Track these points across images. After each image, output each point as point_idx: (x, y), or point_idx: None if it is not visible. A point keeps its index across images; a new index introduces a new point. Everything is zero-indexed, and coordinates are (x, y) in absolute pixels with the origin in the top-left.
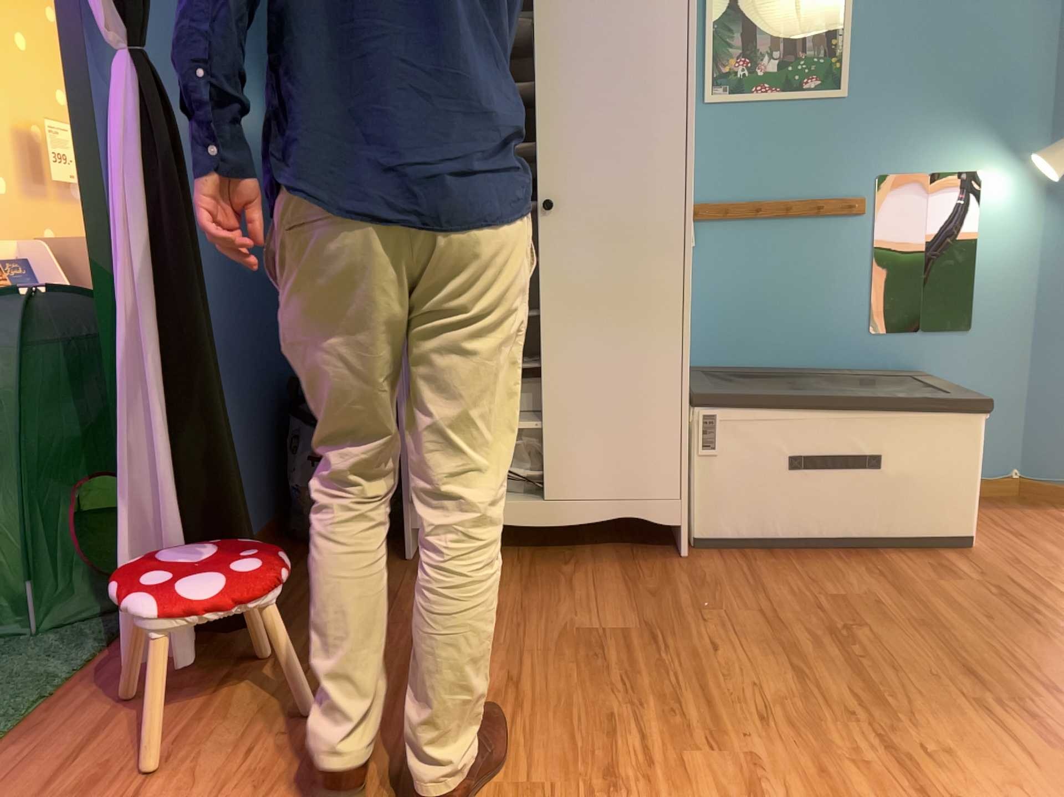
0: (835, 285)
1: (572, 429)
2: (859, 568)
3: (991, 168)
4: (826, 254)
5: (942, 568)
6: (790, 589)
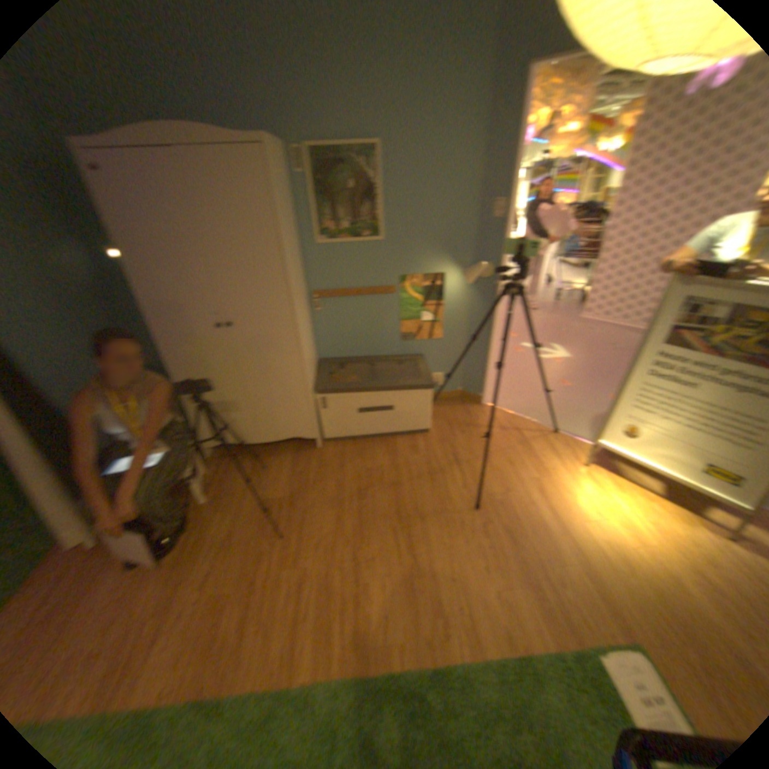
0: (386, 323)
1: (266, 408)
2: (384, 449)
3: (449, 272)
4: (381, 311)
5: (413, 447)
6: (353, 466)
